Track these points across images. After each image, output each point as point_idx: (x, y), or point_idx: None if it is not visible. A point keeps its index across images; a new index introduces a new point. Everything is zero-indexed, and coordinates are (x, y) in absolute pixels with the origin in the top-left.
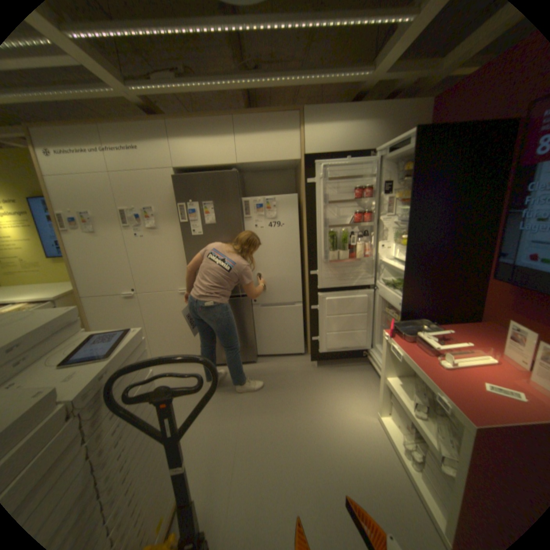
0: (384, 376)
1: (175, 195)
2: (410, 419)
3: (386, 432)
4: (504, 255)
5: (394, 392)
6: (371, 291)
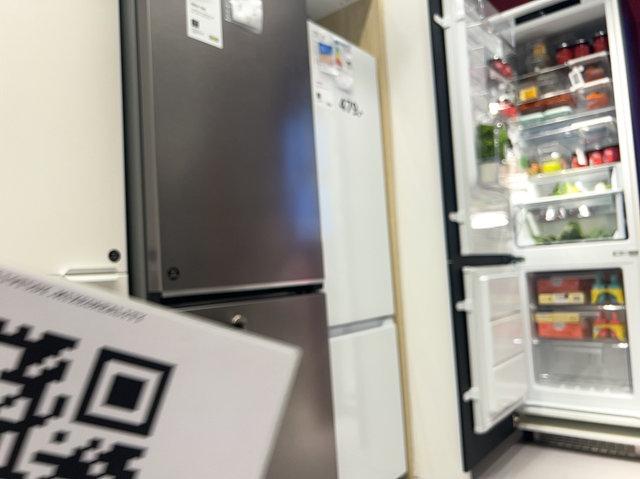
0: None
1: None
2: None
3: None
4: None
5: None
6: (514, 267)
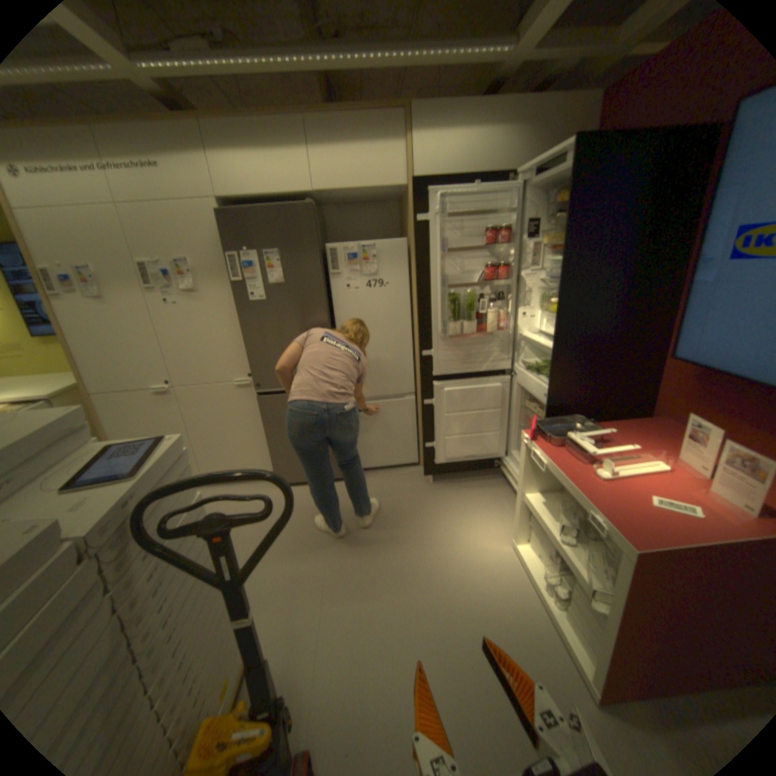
0: (522, 492)
1: (221, 240)
2: (555, 547)
3: (523, 564)
4: (688, 324)
5: (534, 512)
6: (506, 379)
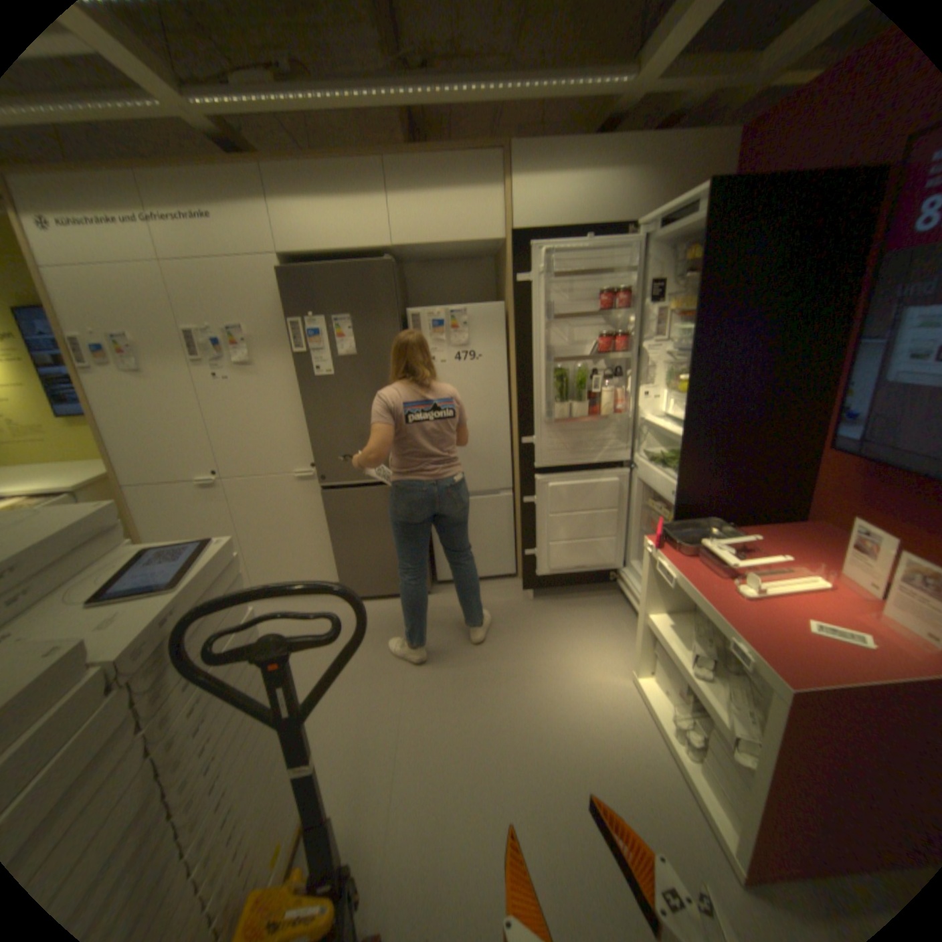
0: (645, 613)
1: (282, 304)
2: (686, 681)
3: (646, 702)
4: (851, 408)
5: (660, 637)
6: (624, 472)
